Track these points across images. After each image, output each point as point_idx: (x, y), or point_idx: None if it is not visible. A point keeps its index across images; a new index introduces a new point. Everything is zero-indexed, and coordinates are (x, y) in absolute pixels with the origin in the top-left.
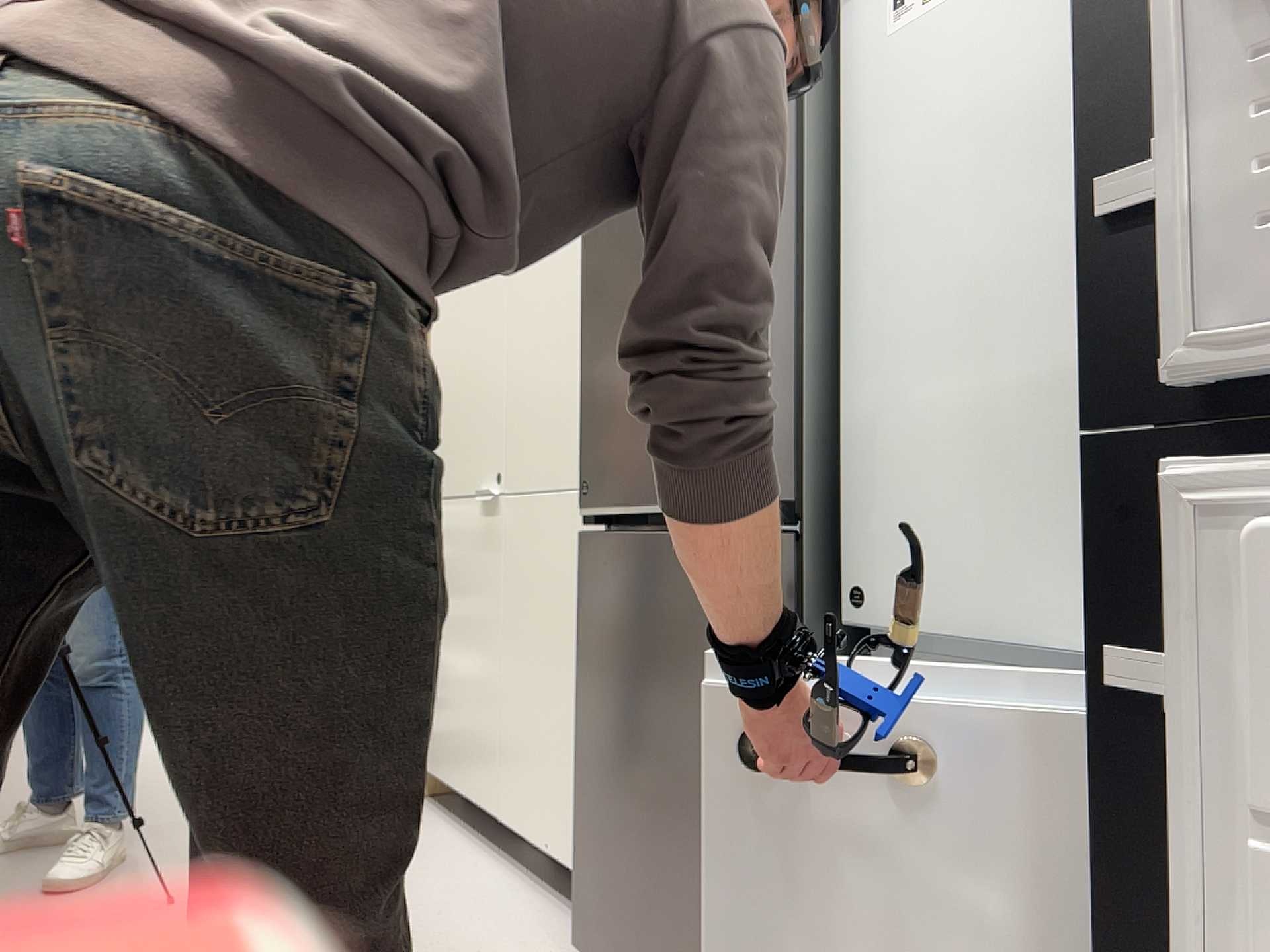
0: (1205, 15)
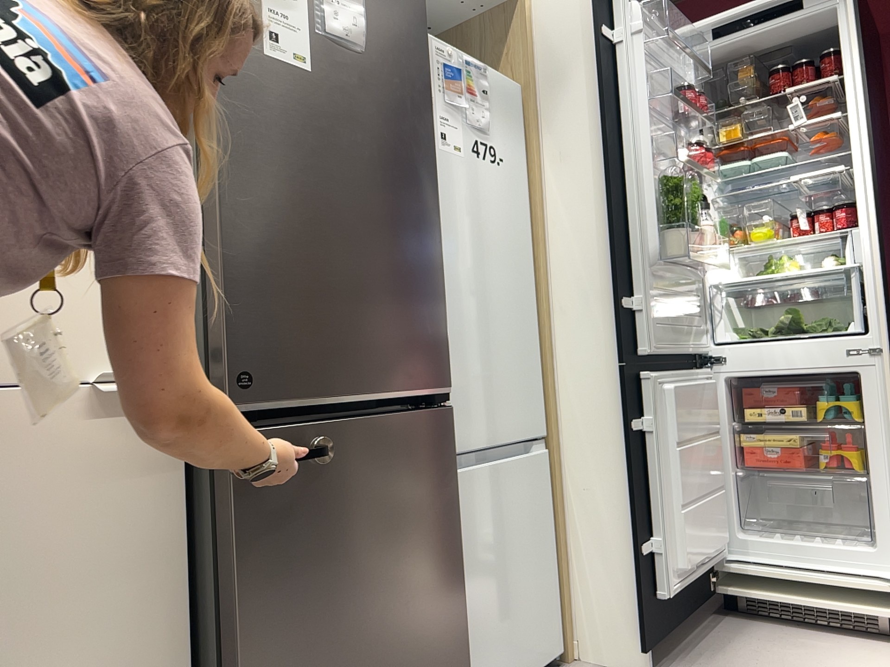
0: (645, 270)
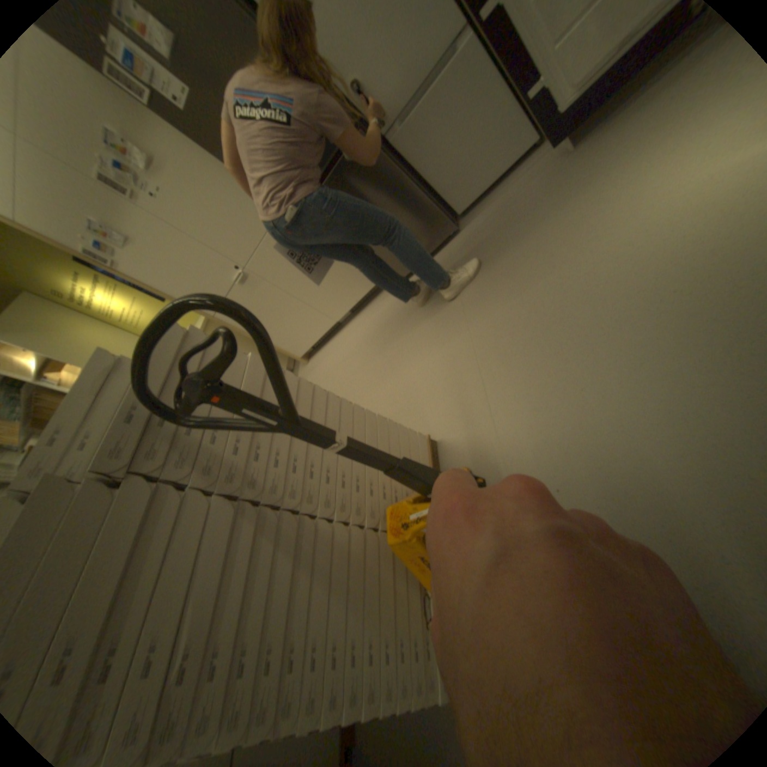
0: None
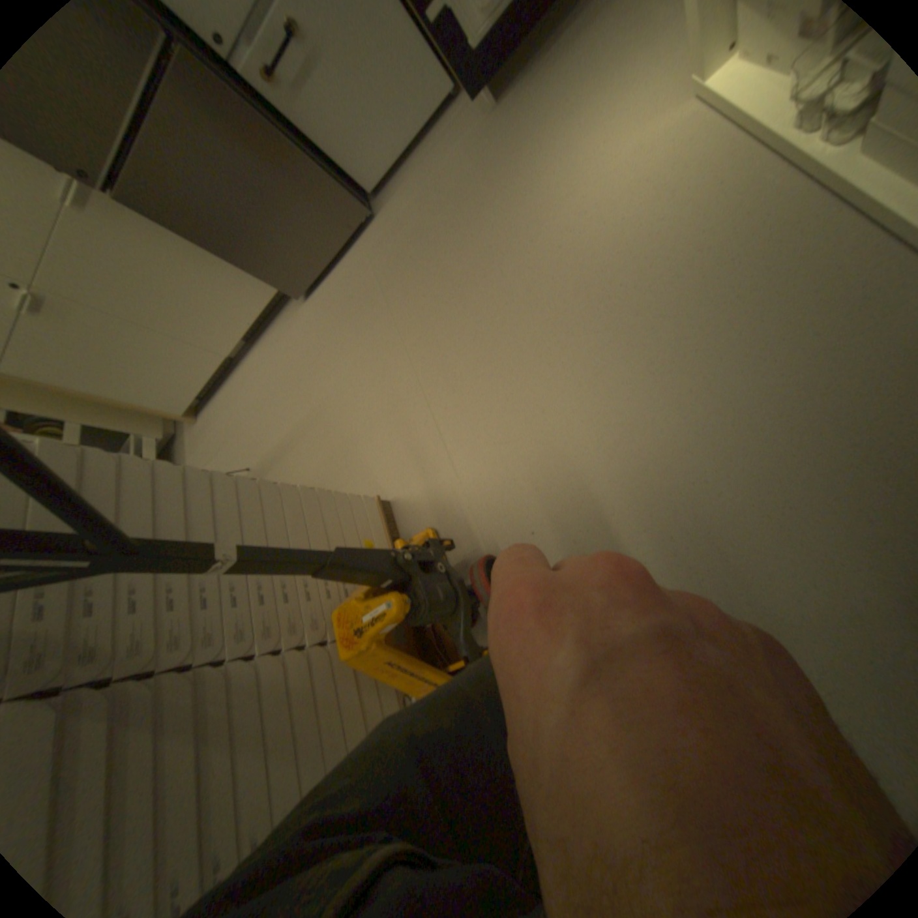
0: None
